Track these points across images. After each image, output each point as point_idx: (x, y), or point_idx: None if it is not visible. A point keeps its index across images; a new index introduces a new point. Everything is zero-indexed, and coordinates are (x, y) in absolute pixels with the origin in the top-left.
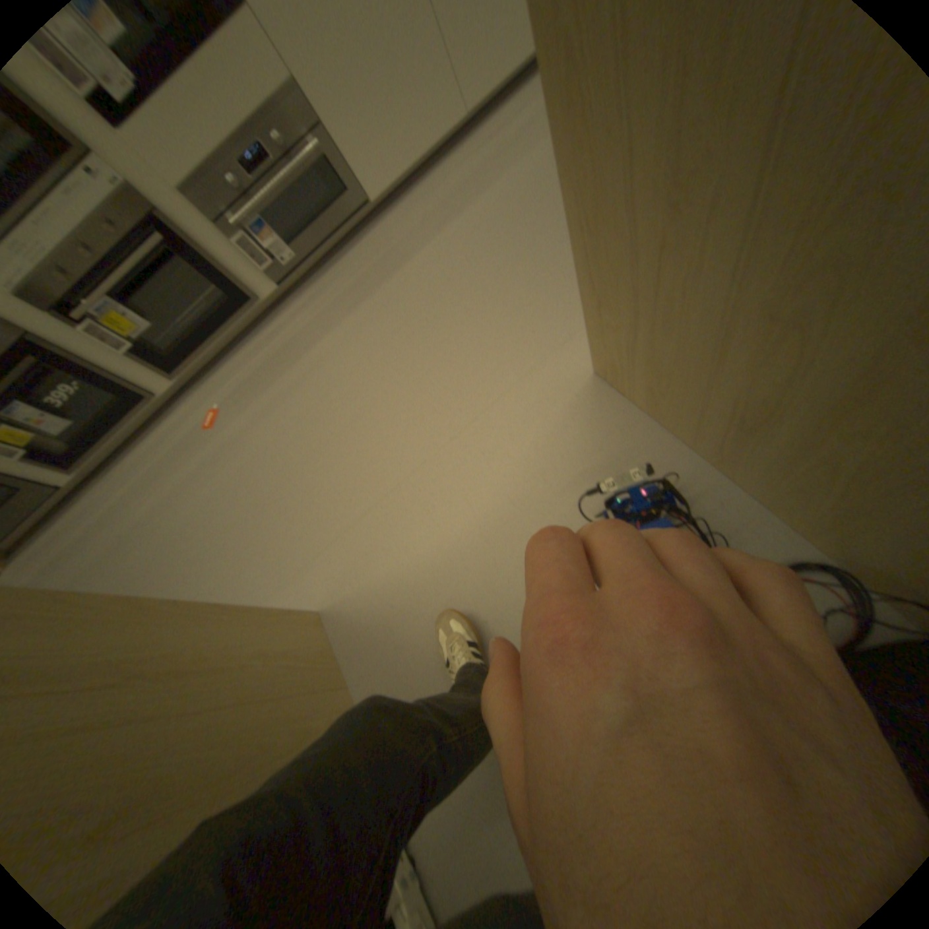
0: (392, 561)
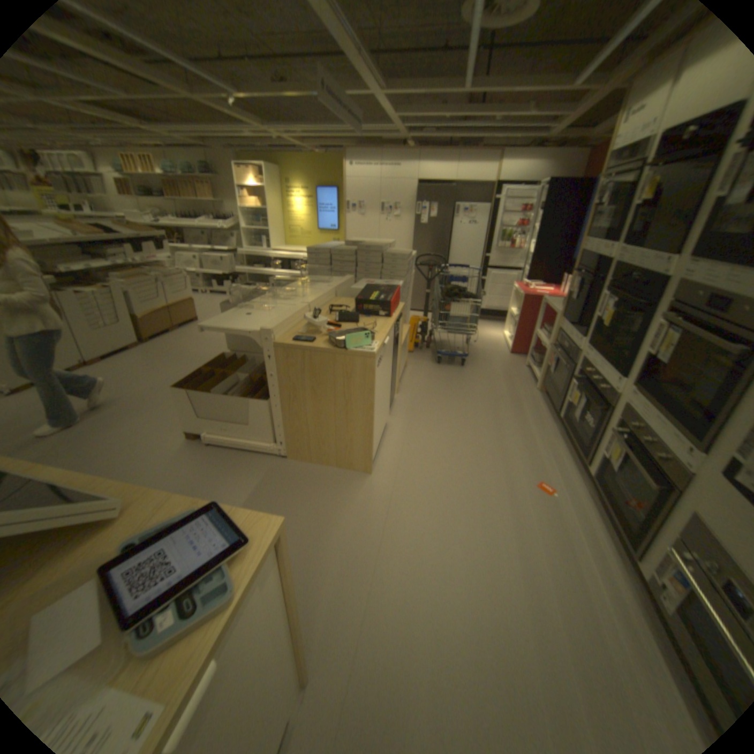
0: (354, 507)
